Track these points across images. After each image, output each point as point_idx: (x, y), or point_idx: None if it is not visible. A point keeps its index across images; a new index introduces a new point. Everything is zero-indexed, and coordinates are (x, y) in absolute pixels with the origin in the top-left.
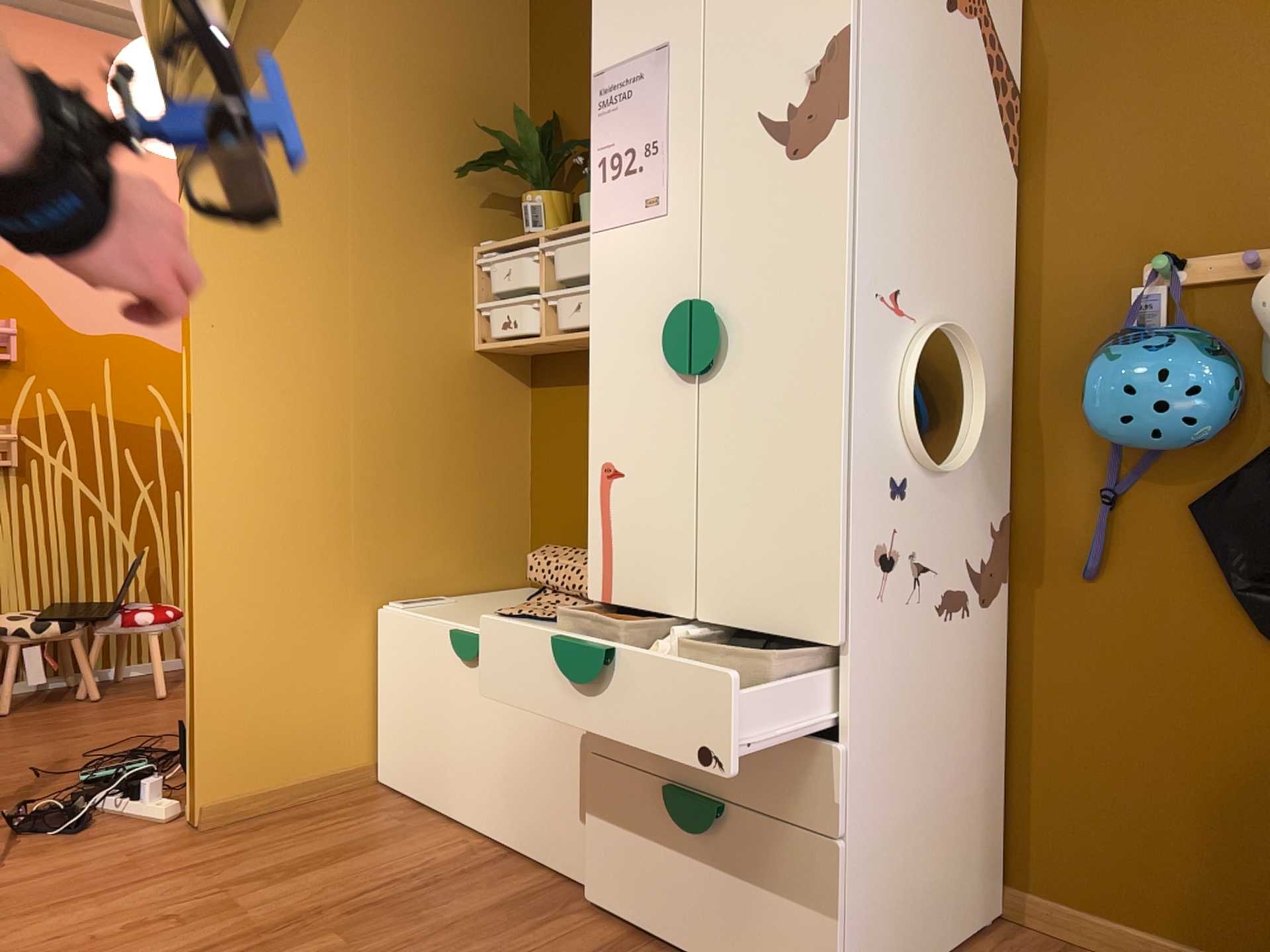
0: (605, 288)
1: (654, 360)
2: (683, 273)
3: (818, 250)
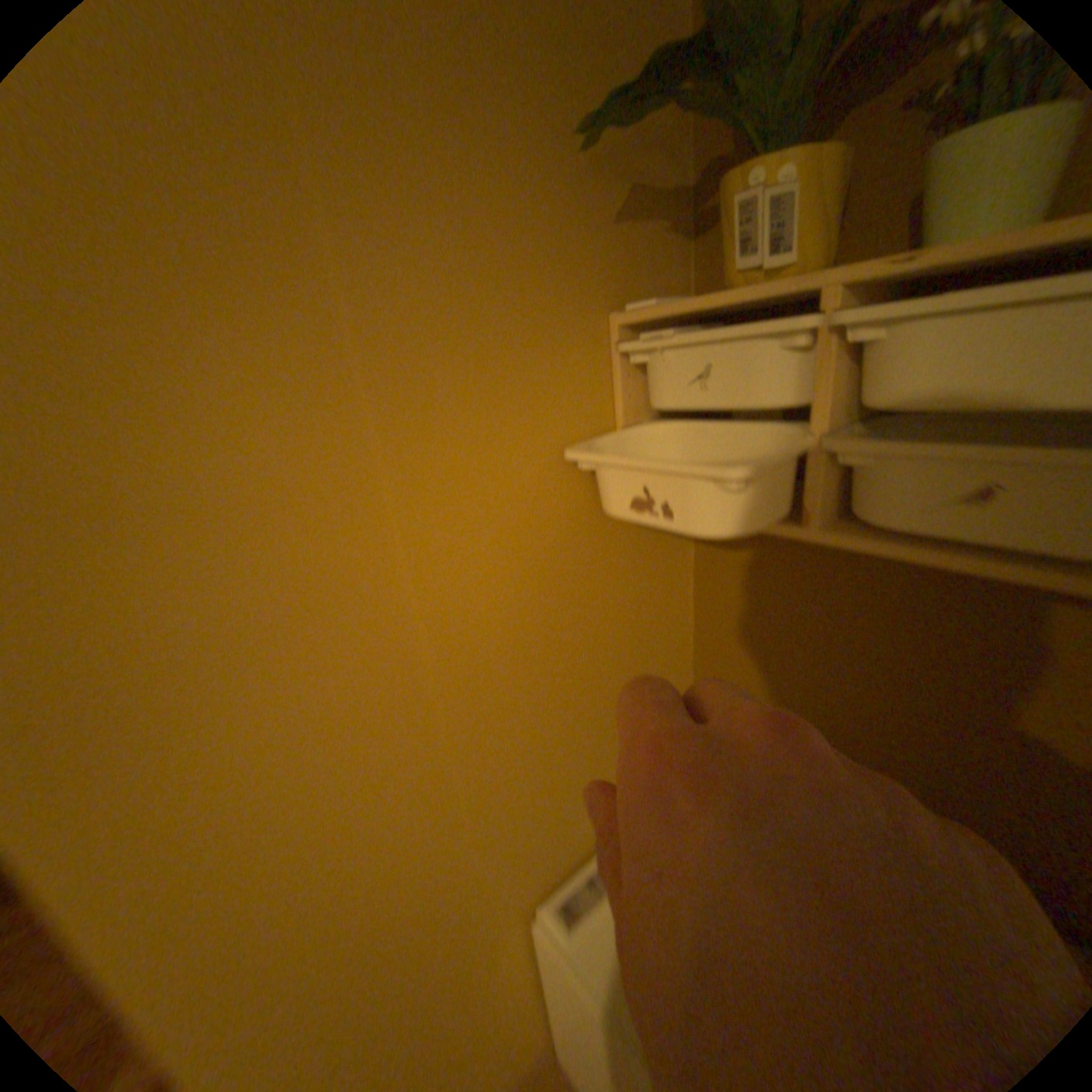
0: None
1: None
2: None
3: None
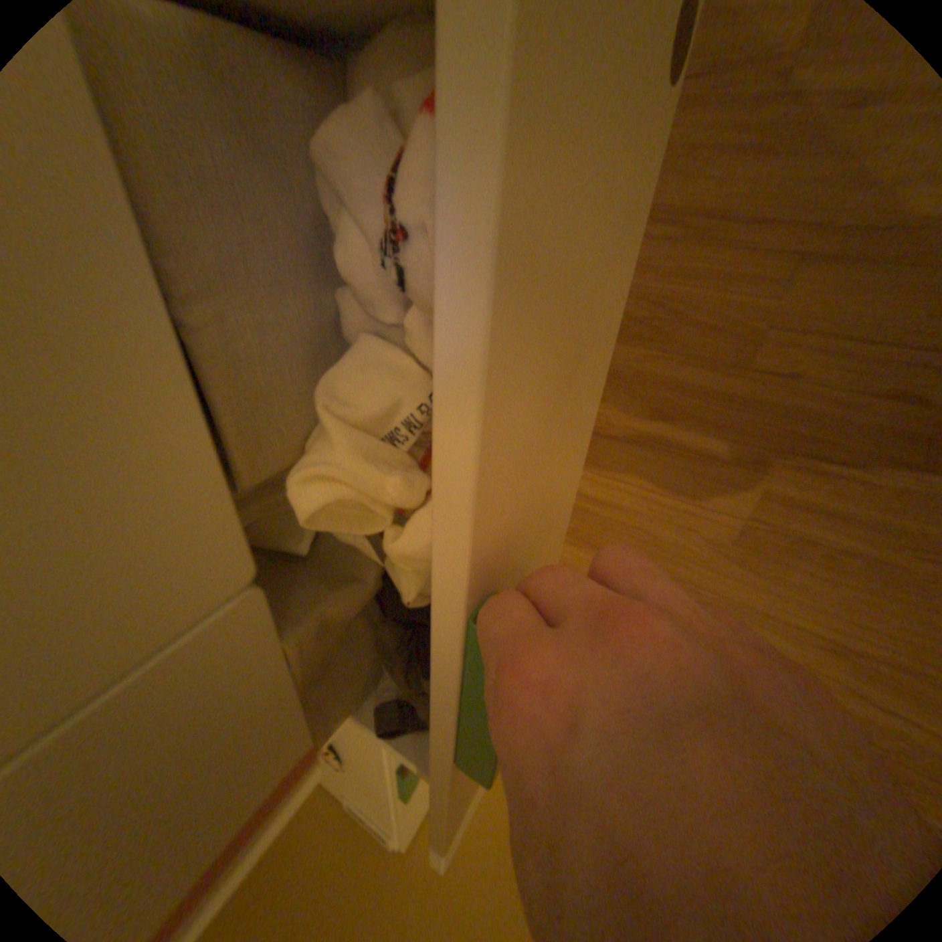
0: None
1: None
2: None
3: None
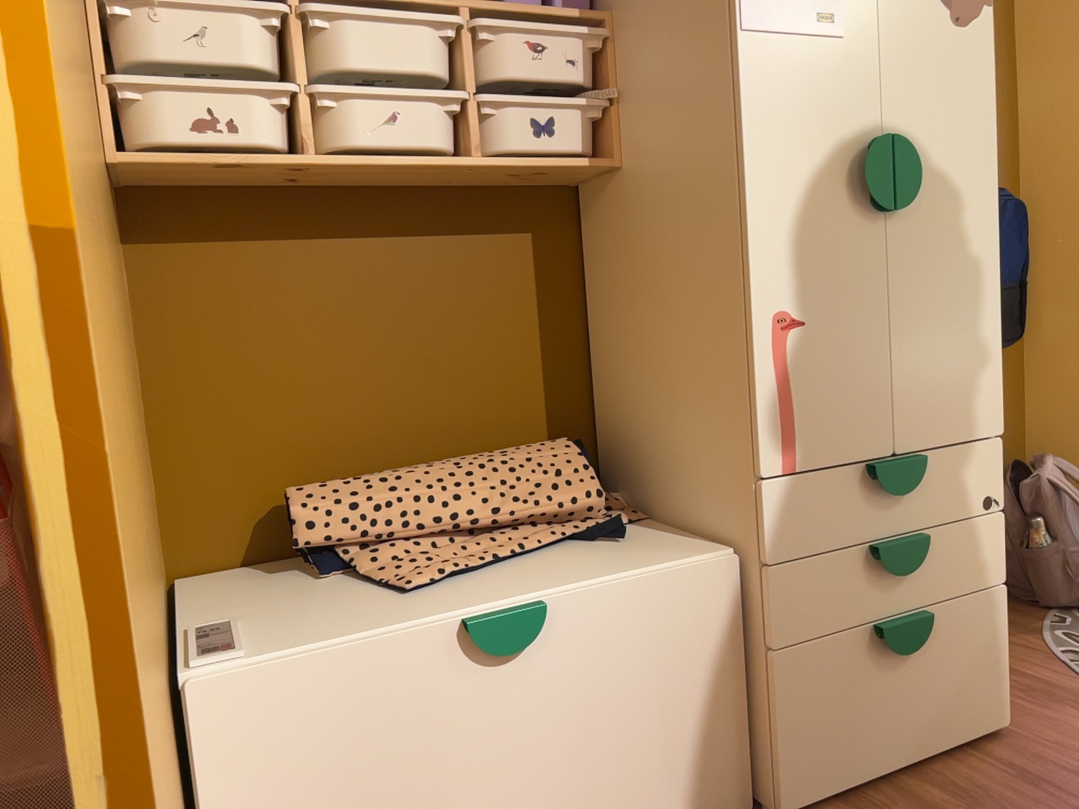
0: (766, 104)
1: (836, 196)
2: (864, 107)
3: (977, 111)
